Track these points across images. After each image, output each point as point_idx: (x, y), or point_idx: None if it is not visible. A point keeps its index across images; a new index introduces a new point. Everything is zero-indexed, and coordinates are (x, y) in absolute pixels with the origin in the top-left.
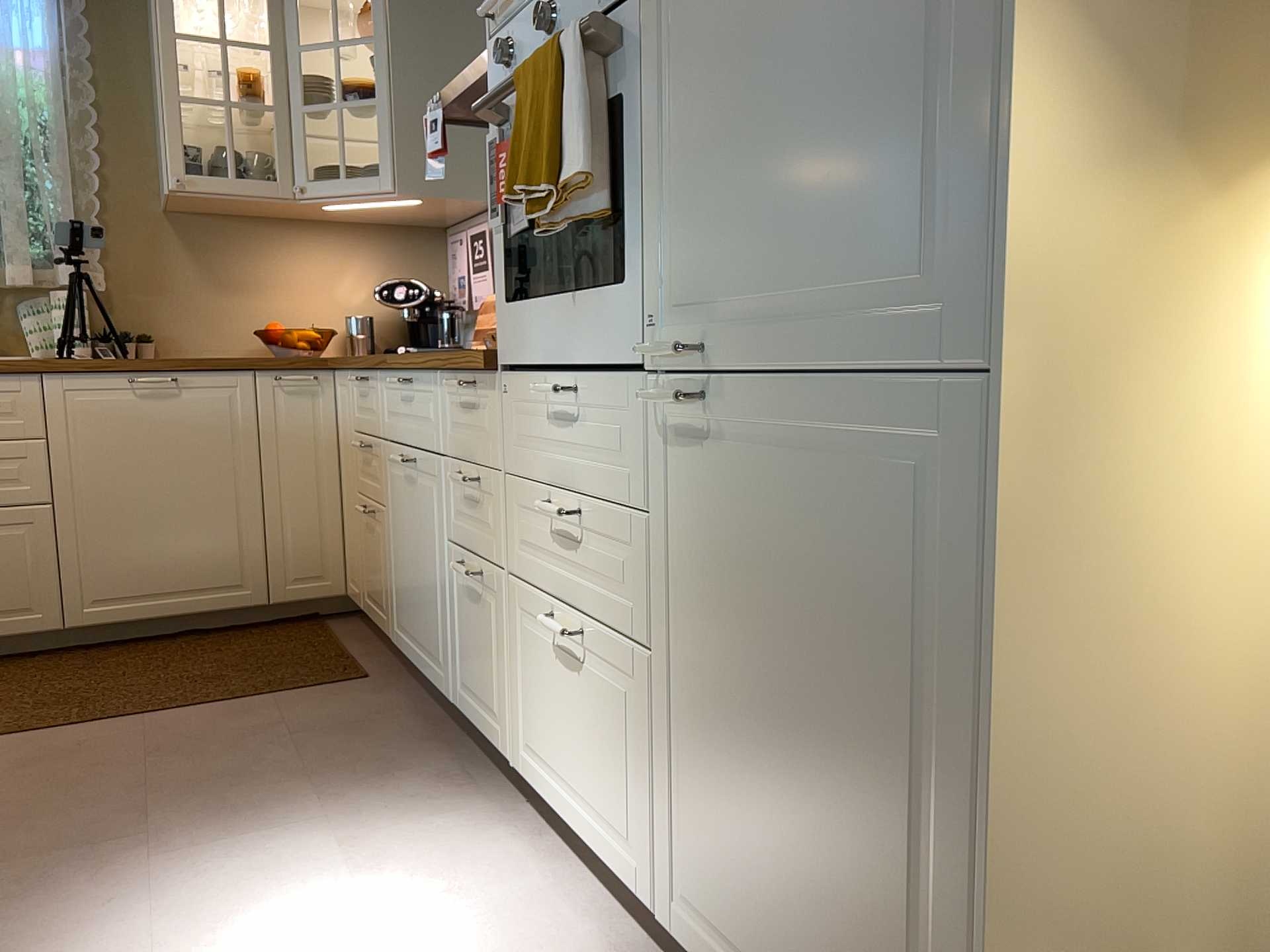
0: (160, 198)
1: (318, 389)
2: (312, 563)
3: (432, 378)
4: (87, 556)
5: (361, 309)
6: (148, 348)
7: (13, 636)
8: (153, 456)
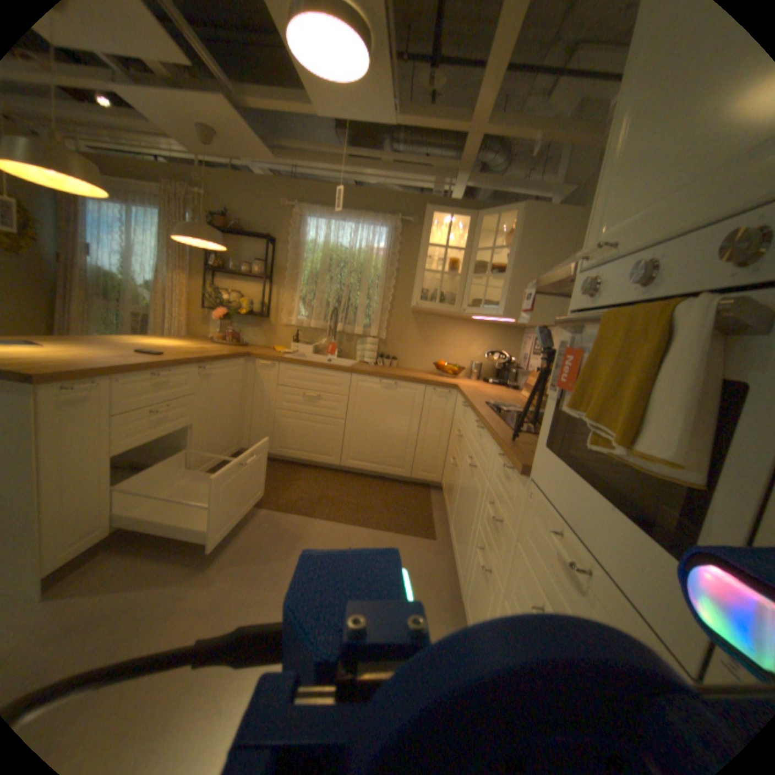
0: (411, 307)
1: (449, 397)
2: (430, 467)
3: (492, 440)
4: (352, 442)
5: (478, 360)
6: (393, 363)
7: (324, 463)
8: (381, 411)
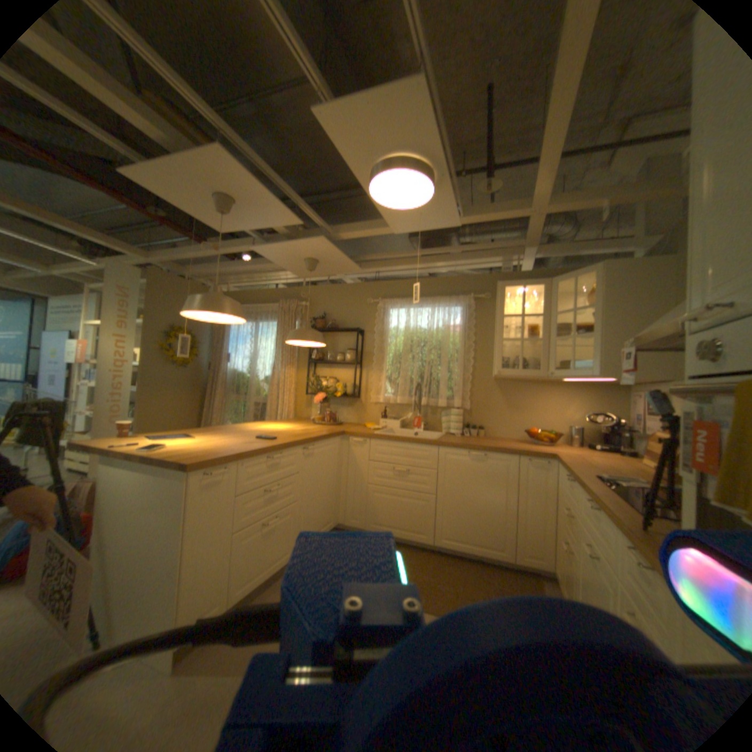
0: (493, 374)
1: (549, 468)
2: (538, 552)
3: (614, 526)
4: (445, 519)
5: (578, 423)
6: (481, 432)
7: (417, 542)
8: (474, 485)
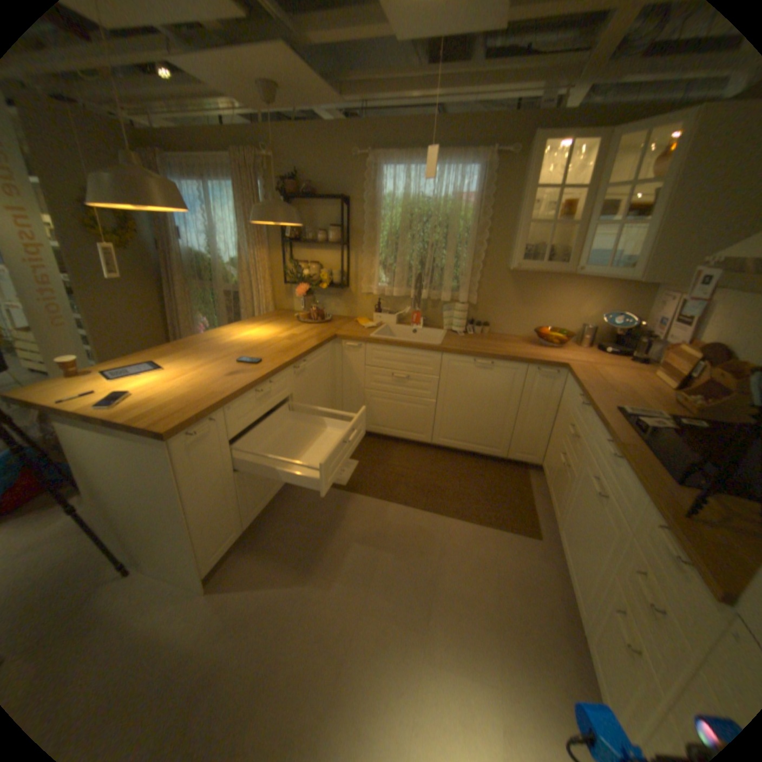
0: (508, 262)
1: (558, 377)
2: (530, 449)
3: (645, 490)
4: (444, 422)
5: (592, 320)
6: (486, 330)
7: (415, 440)
8: (476, 392)
